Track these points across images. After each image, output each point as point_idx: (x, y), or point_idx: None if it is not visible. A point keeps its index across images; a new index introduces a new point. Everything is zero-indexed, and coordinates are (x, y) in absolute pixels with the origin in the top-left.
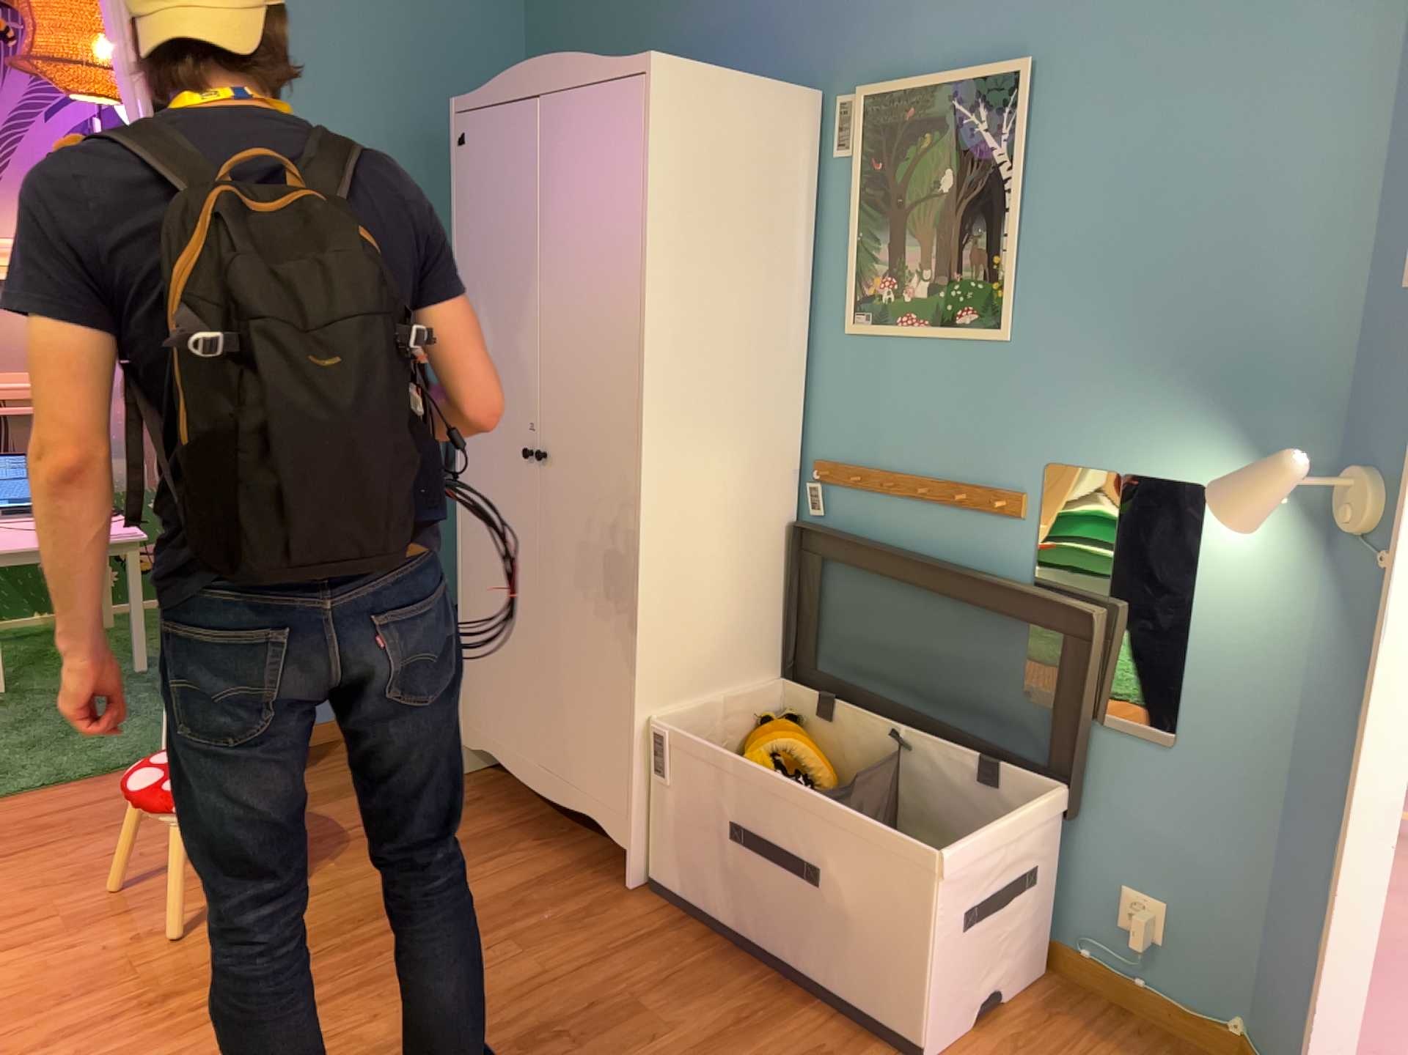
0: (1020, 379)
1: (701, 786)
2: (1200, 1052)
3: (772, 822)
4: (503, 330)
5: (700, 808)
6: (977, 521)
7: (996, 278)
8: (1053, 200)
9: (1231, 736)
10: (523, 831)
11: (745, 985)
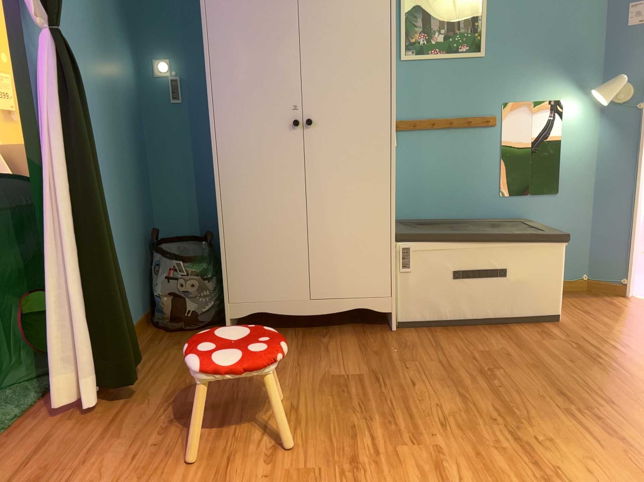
0: (488, 72)
1: (428, 264)
2: (578, 290)
3: (473, 262)
4: (262, 55)
5: (428, 274)
6: (474, 132)
7: (476, 32)
8: (497, 0)
9: (576, 183)
10: (309, 338)
11: (484, 332)
